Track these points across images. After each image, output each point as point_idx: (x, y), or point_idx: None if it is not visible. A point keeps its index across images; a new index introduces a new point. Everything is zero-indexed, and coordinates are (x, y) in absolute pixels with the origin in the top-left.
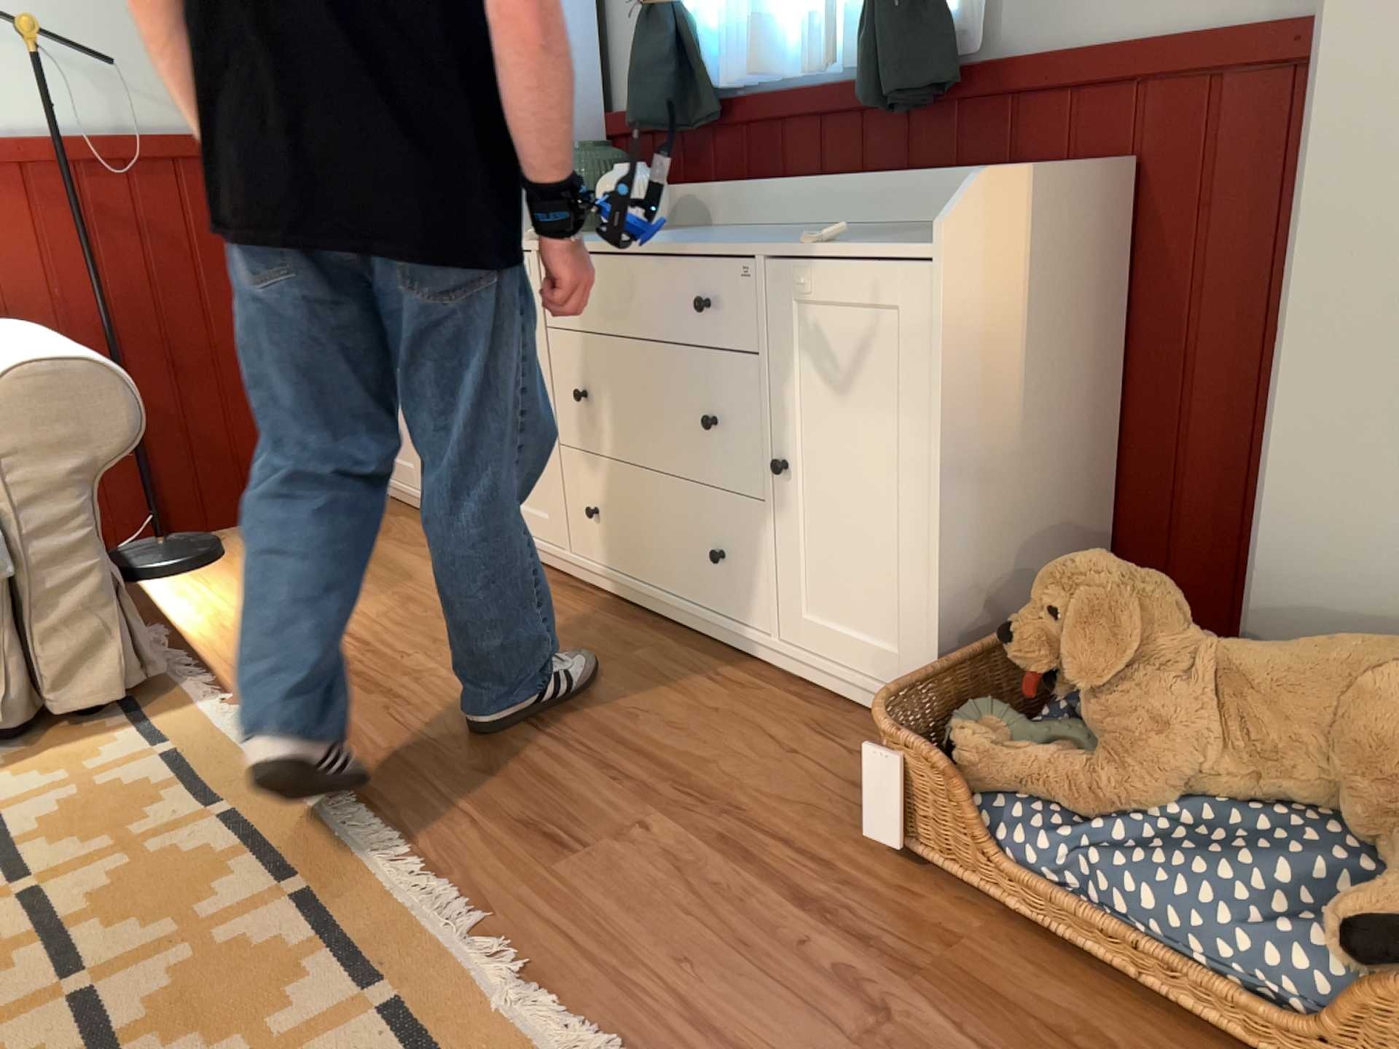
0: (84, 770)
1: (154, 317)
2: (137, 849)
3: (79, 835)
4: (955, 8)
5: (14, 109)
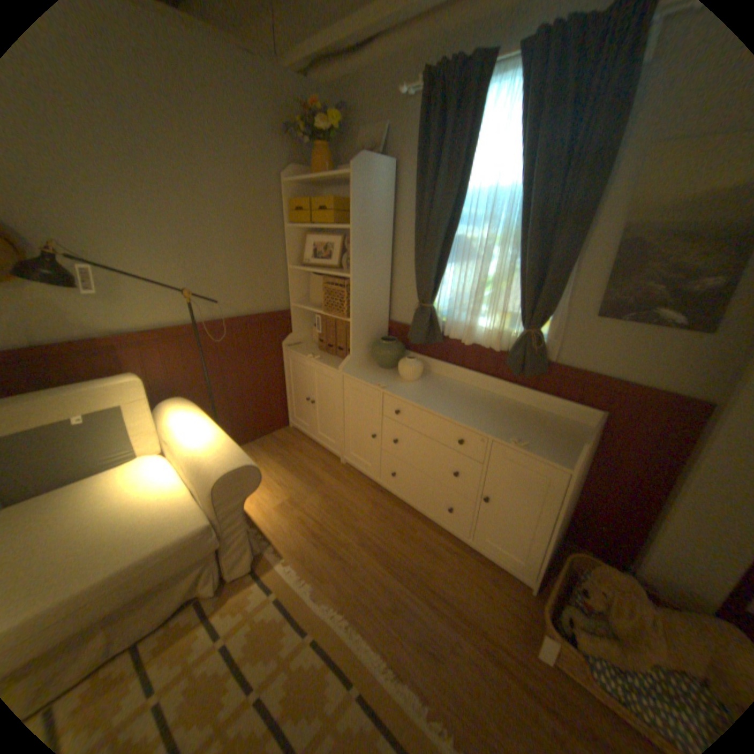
0: (247, 615)
1: (220, 381)
2: (287, 669)
3: (261, 661)
4: (547, 343)
5: (173, 314)
